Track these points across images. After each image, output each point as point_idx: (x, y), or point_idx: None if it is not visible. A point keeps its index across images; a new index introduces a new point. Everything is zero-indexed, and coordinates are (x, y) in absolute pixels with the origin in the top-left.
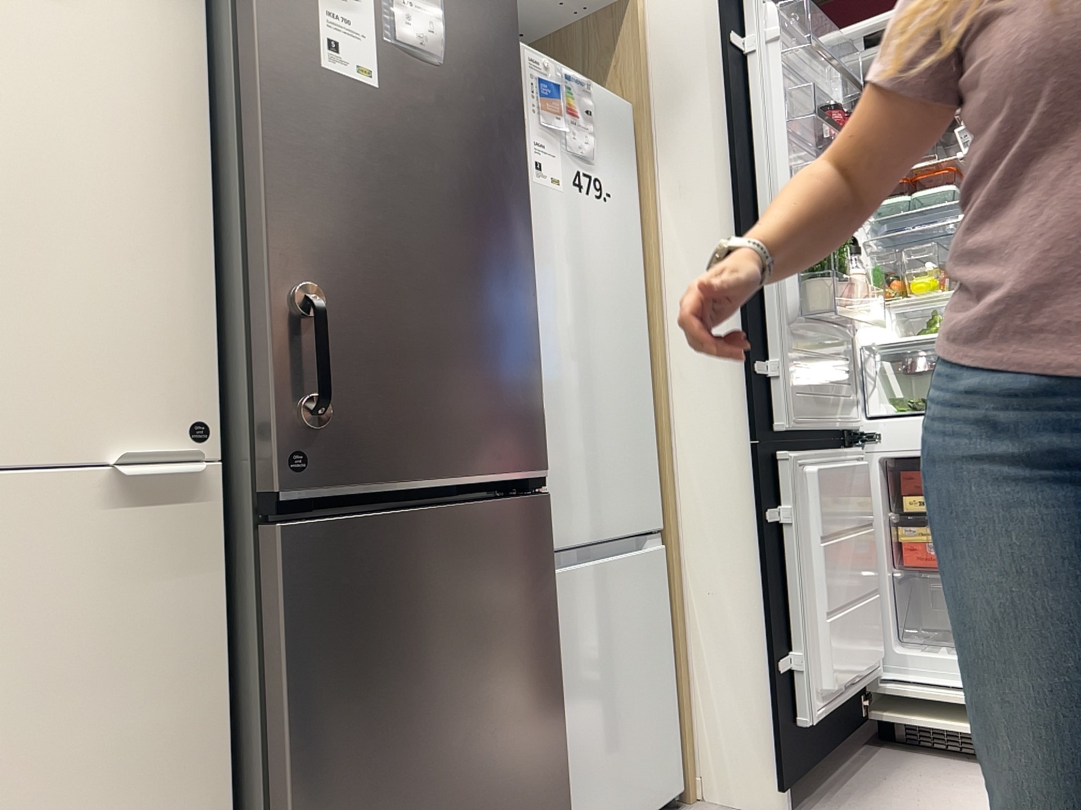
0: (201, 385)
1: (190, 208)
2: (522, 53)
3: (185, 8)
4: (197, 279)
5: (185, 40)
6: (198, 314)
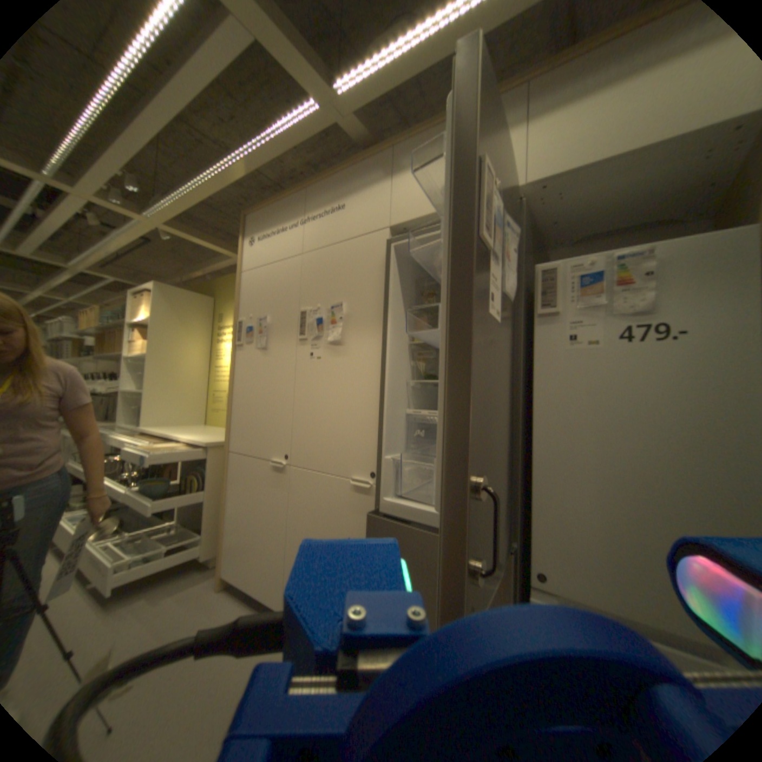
0: (376, 460)
1: (377, 405)
2: (561, 267)
3: (380, 341)
4: (377, 427)
5: (379, 351)
6: (376, 438)
